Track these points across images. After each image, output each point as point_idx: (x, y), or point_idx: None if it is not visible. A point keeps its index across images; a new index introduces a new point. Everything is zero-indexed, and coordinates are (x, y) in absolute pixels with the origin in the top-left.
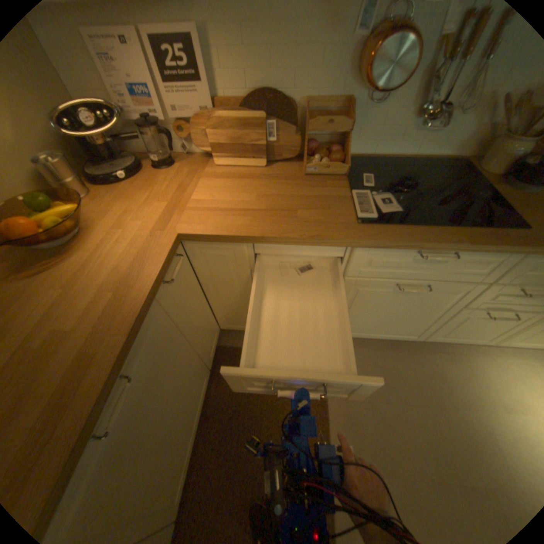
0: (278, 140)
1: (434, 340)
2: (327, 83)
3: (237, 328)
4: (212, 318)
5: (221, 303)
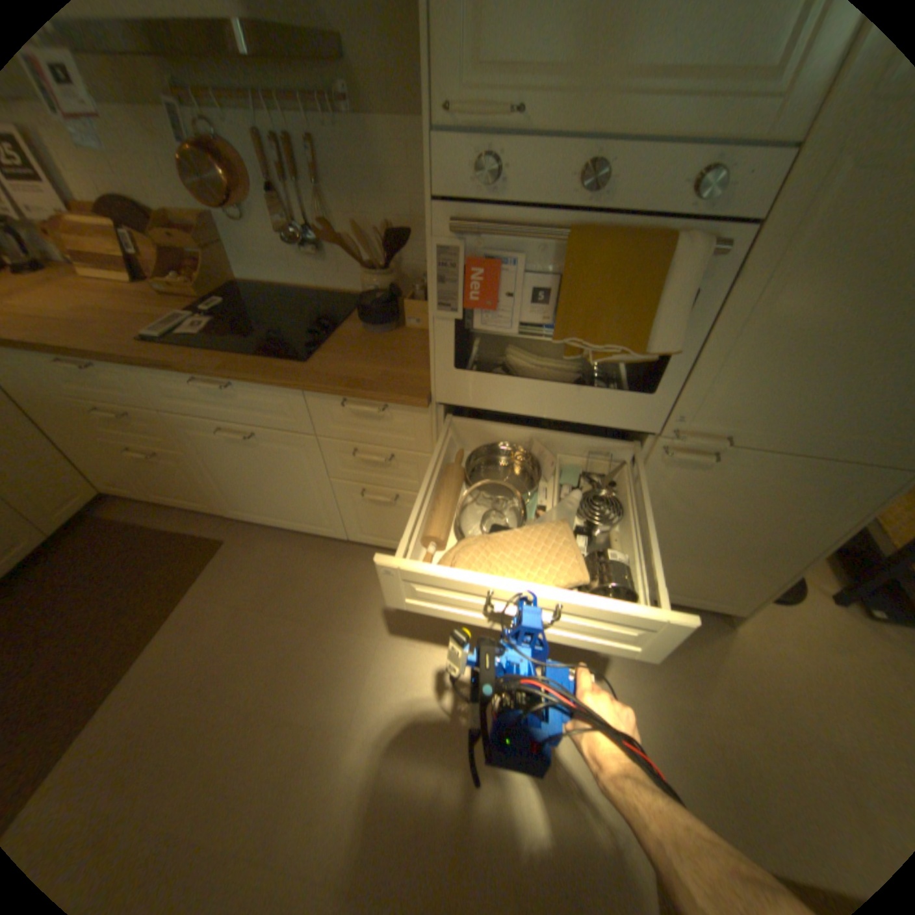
0: (140, 256)
1: (357, 539)
2: (177, 197)
3: (116, 494)
4: (70, 471)
5: (66, 445)
